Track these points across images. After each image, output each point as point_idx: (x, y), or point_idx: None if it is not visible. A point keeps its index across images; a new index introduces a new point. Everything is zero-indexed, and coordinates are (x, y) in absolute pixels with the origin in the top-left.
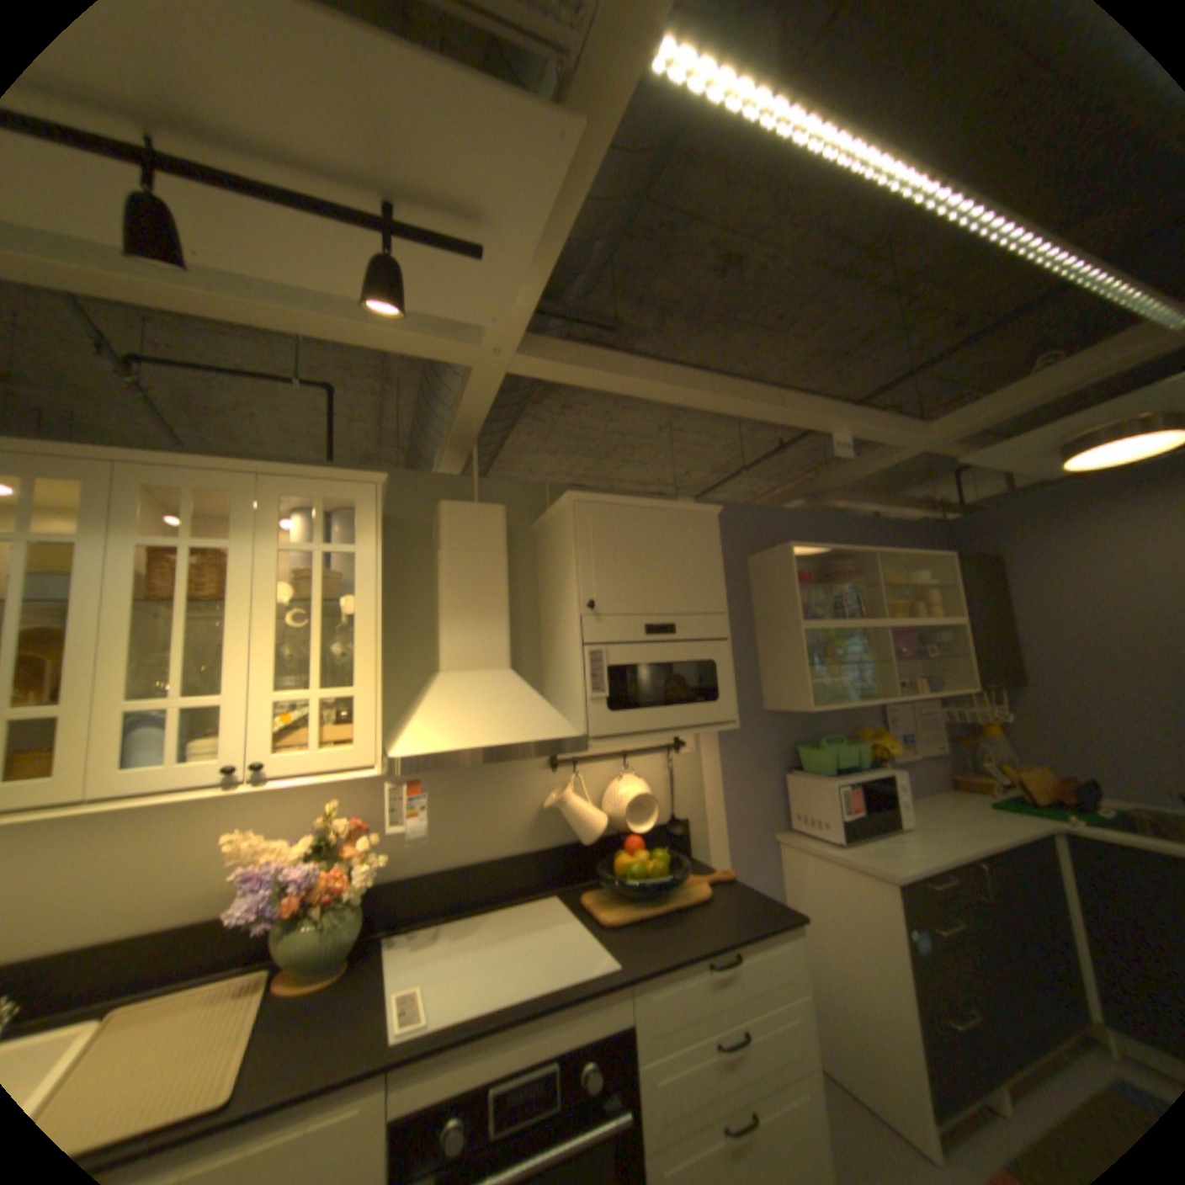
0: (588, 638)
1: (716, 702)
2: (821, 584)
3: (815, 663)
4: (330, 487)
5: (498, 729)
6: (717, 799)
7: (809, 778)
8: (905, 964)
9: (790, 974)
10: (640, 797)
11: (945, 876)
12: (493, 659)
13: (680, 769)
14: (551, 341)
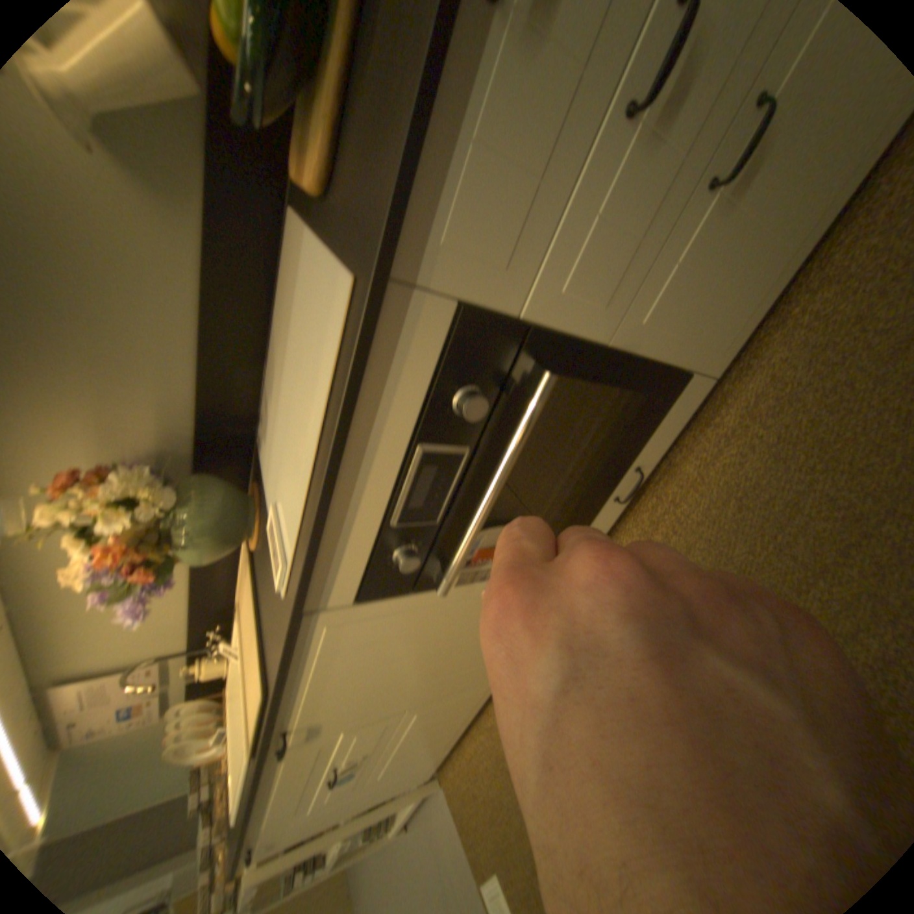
0: None
1: None
2: None
3: None
4: None
5: None
6: None
7: None
8: None
9: None
10: None
11: None
12: None
13: None
14: None
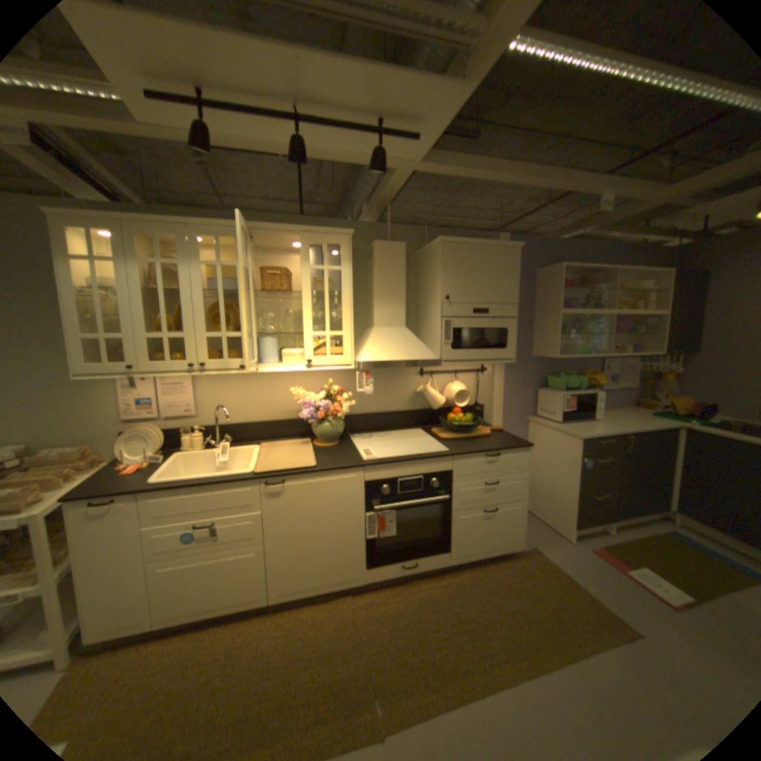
0: (445, 314)
1: (506, 349)
2: (581, 287)
3: (567, 332)
4: (329, 238)
5: (402, 354)
6: (500, 397)
7: (551, 391)
8: (579, 471)
9: (521, 464)
10: (462, 391)
11: (610, 438)
12: (398, 322)
13: (483, 382)
14: (439, 152)
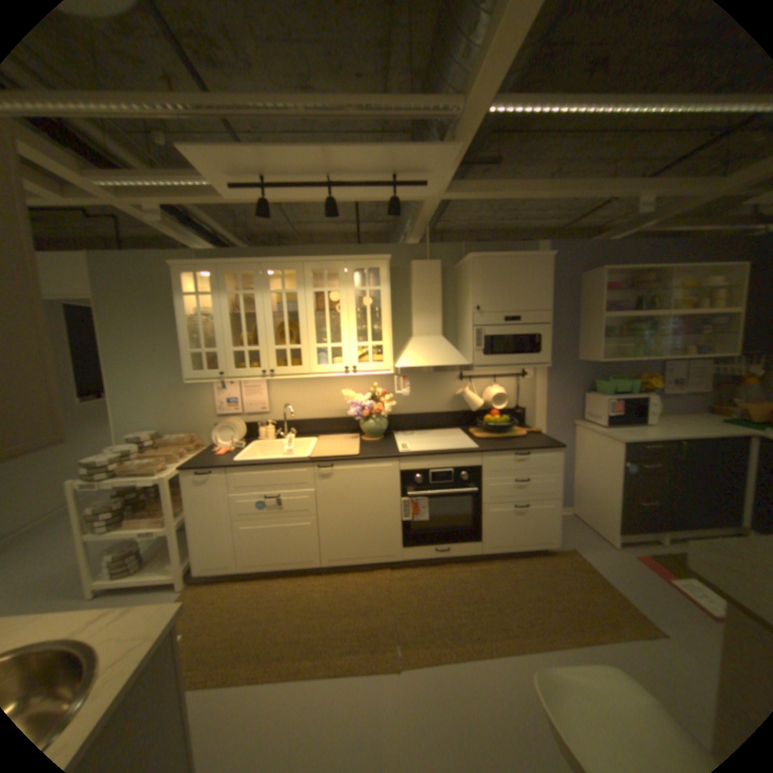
0: (476, 323)
1: (540, 354)
2: (632, 288)
3: (618, 335)
4: (370, 264)
5: (436, 360)
6: (543, 401)
7: (598, 395)
8: (622, 476)
9: (554, 464)
10: (500, 395)
11: (657, 444)
12: (435, 332)
13: (524, 386)
14: (462, 182)
